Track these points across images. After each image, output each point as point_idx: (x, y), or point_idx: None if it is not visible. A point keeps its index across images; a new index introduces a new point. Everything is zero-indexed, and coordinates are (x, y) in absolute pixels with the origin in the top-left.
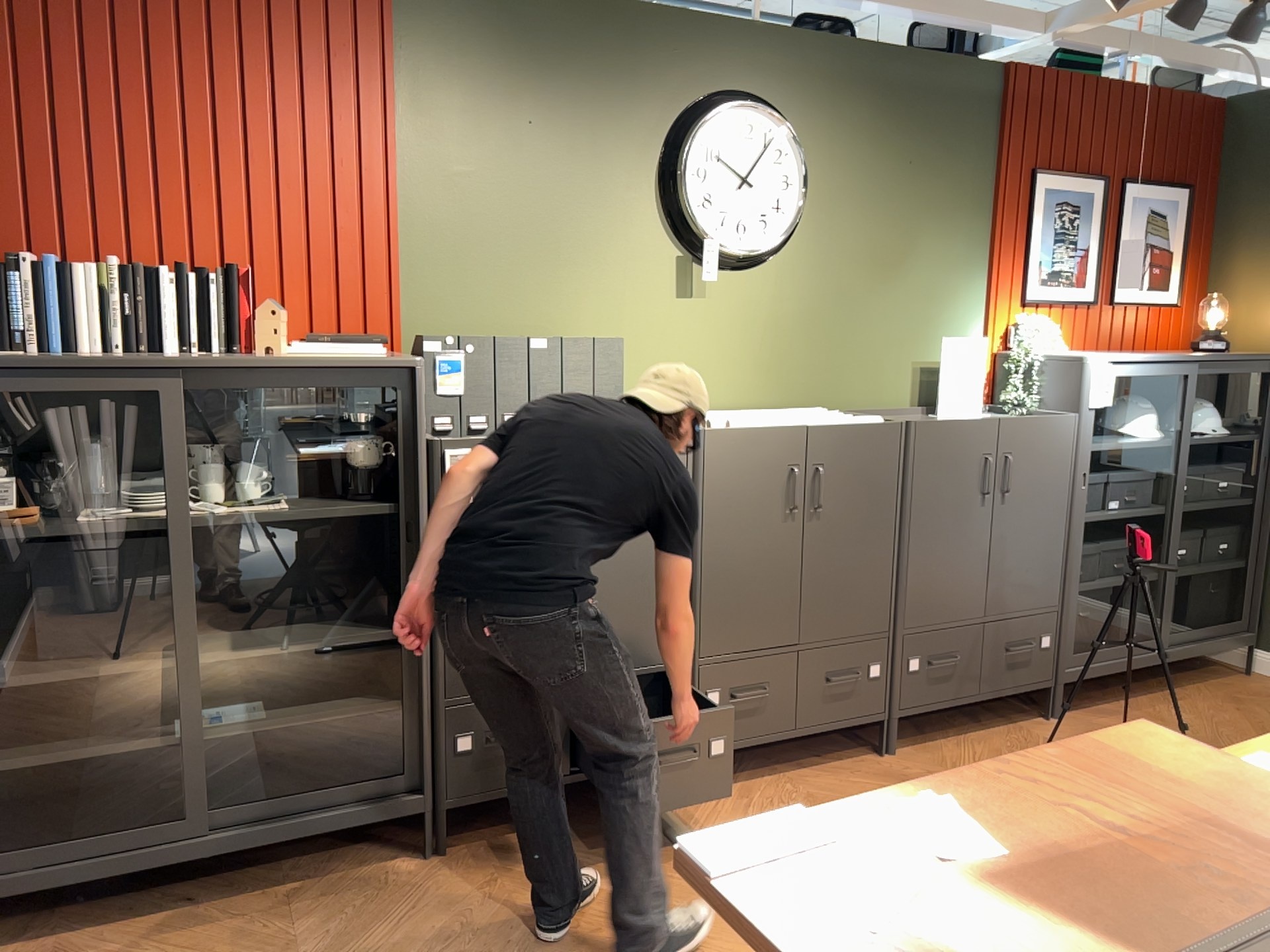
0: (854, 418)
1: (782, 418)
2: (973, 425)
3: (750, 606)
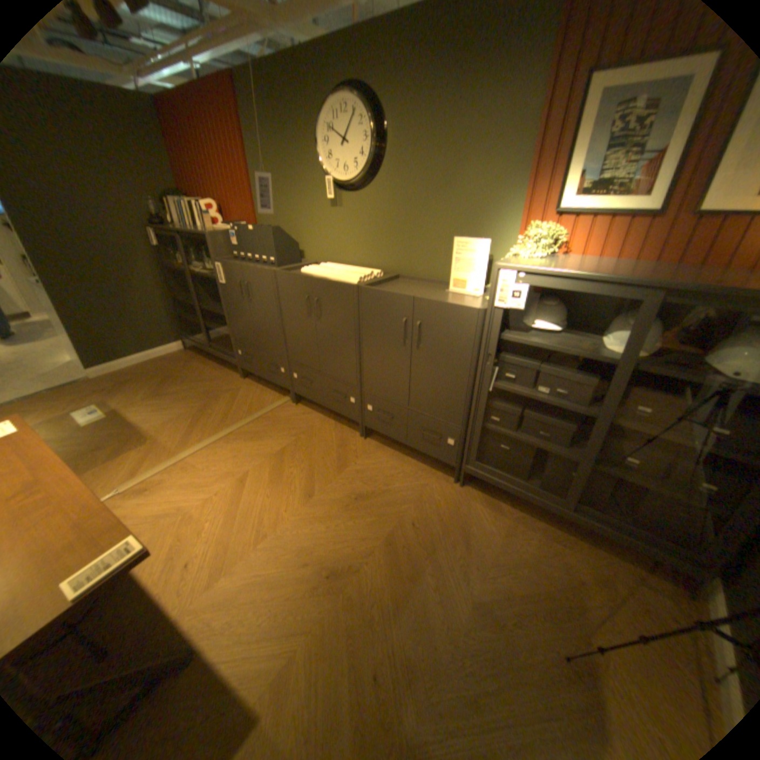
0: (346, 278)
1: (328, 272)
2: (395, 296)
3: (301, 348)
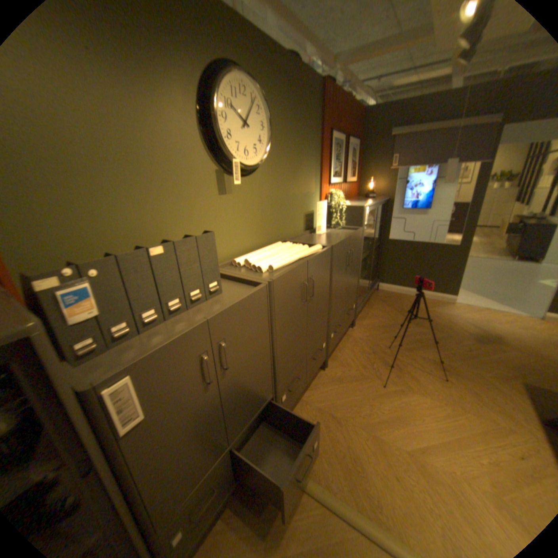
0: (312, 248)
1: (286, 255)
2: (345, 240)
3: (293, 351)
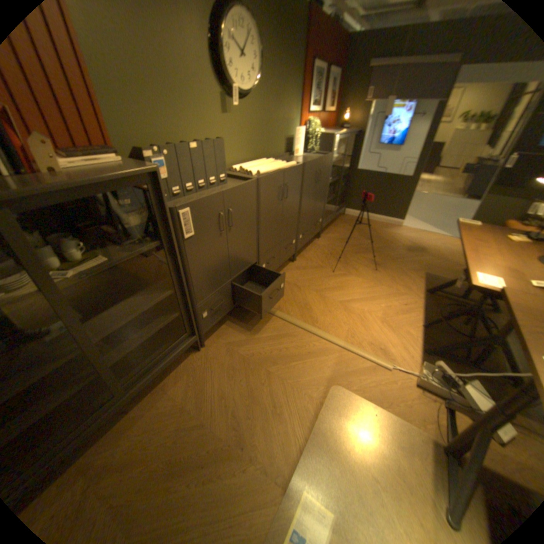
0: (289, 163)
1: (270, 166)
2: (316, 161)
3: (271, 235)
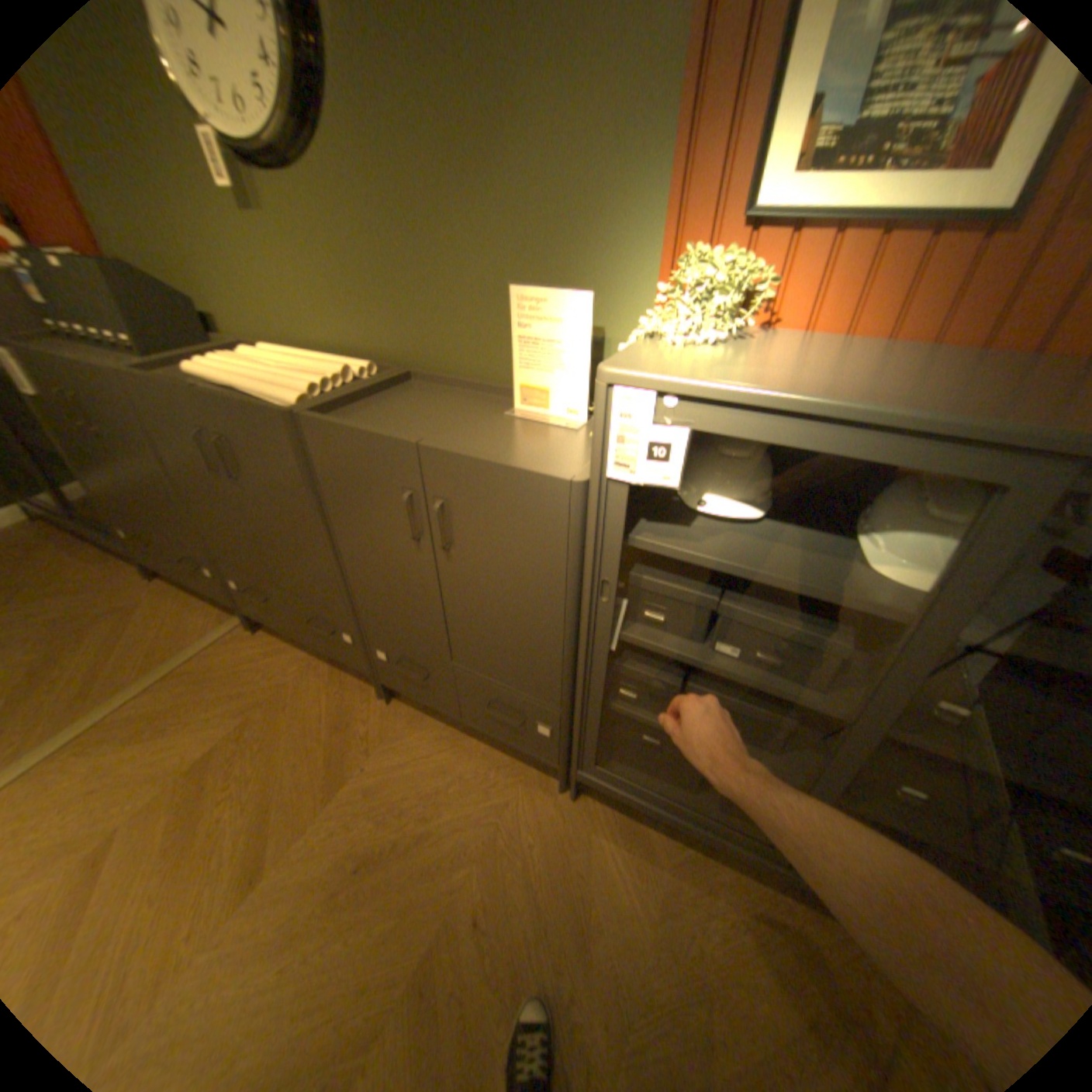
0: (274, 389)
1: (242, 371)
2: (376, 441)
3: (225, 535)
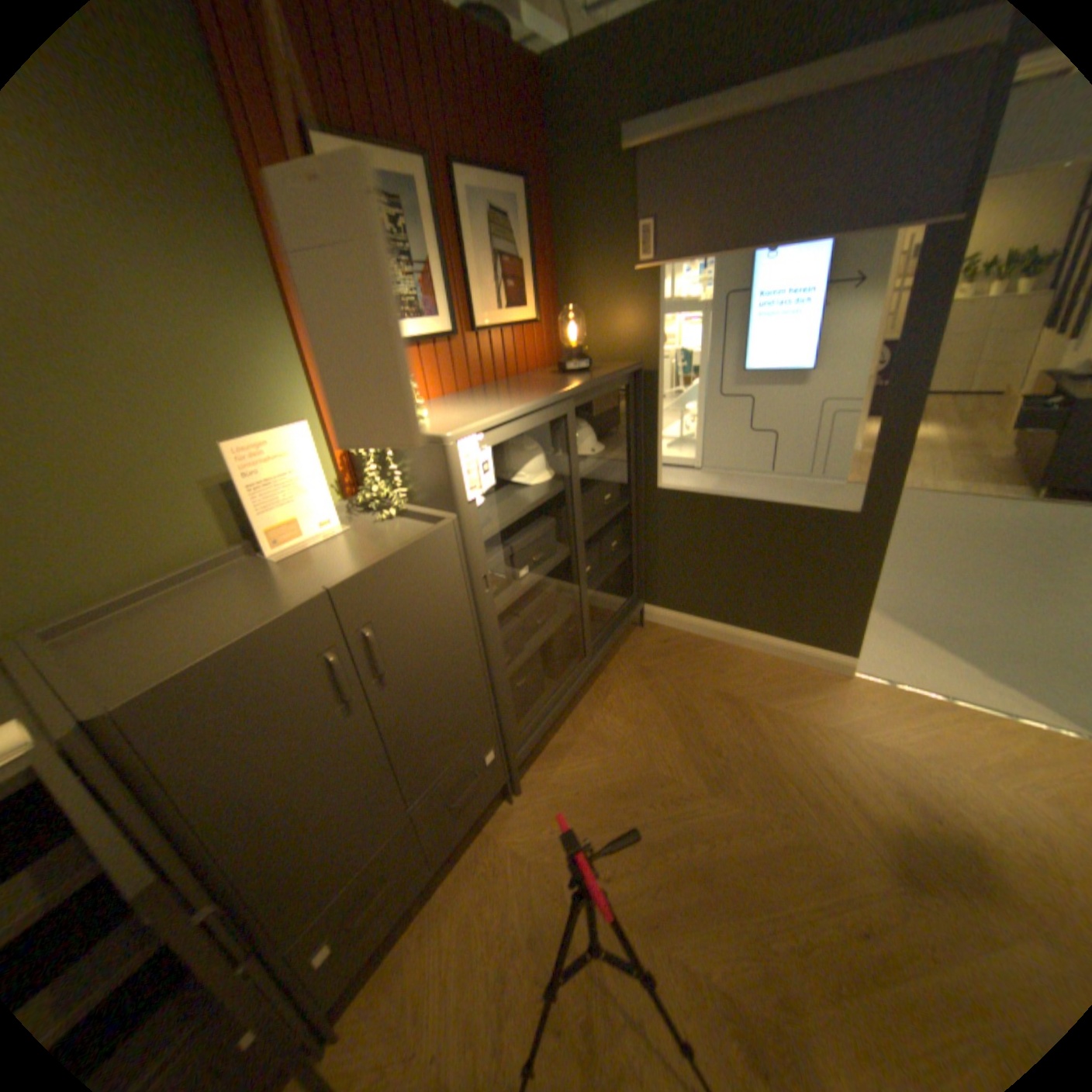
0: None
1: None
2: (274, 629)
3: None
